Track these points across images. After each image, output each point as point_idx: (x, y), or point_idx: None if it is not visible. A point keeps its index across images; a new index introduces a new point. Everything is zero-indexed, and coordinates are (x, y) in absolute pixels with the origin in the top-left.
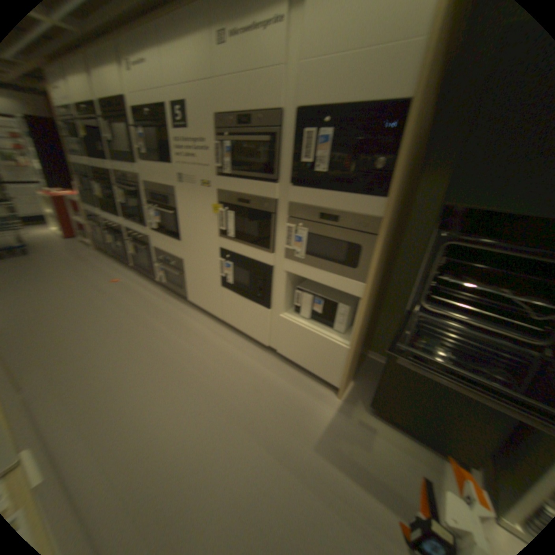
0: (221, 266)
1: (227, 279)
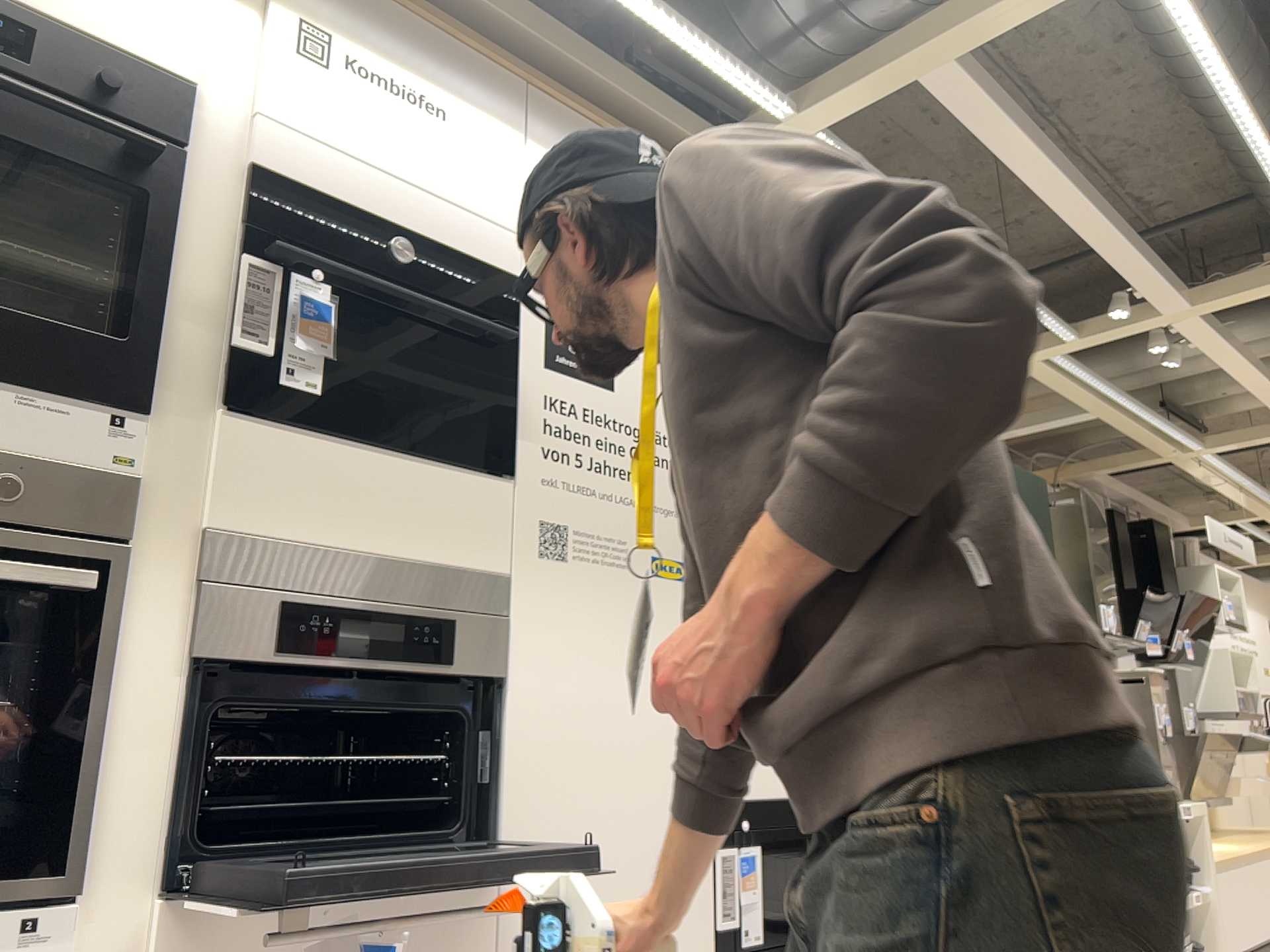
0: (716, 891)
1: (737, 941)
